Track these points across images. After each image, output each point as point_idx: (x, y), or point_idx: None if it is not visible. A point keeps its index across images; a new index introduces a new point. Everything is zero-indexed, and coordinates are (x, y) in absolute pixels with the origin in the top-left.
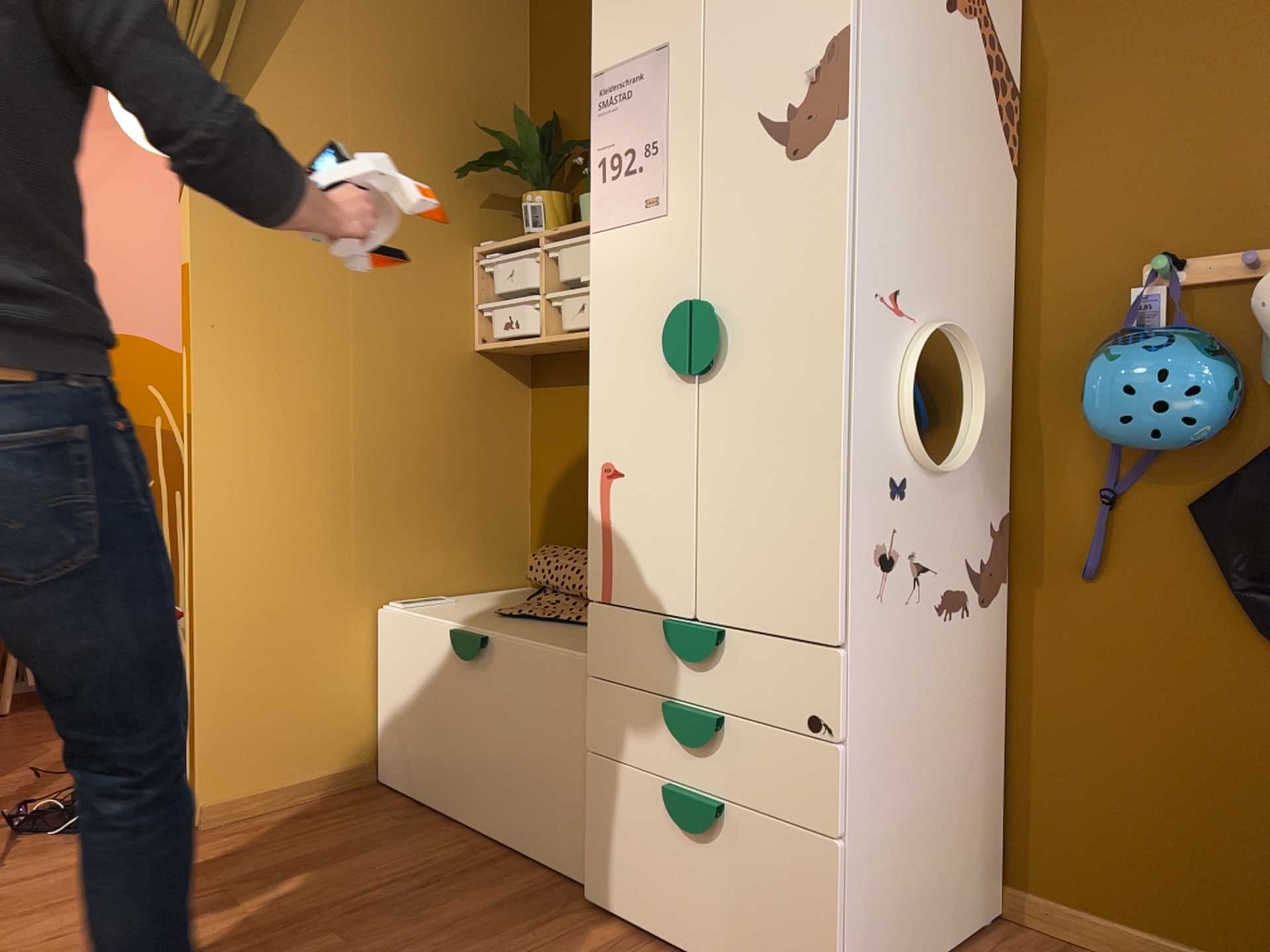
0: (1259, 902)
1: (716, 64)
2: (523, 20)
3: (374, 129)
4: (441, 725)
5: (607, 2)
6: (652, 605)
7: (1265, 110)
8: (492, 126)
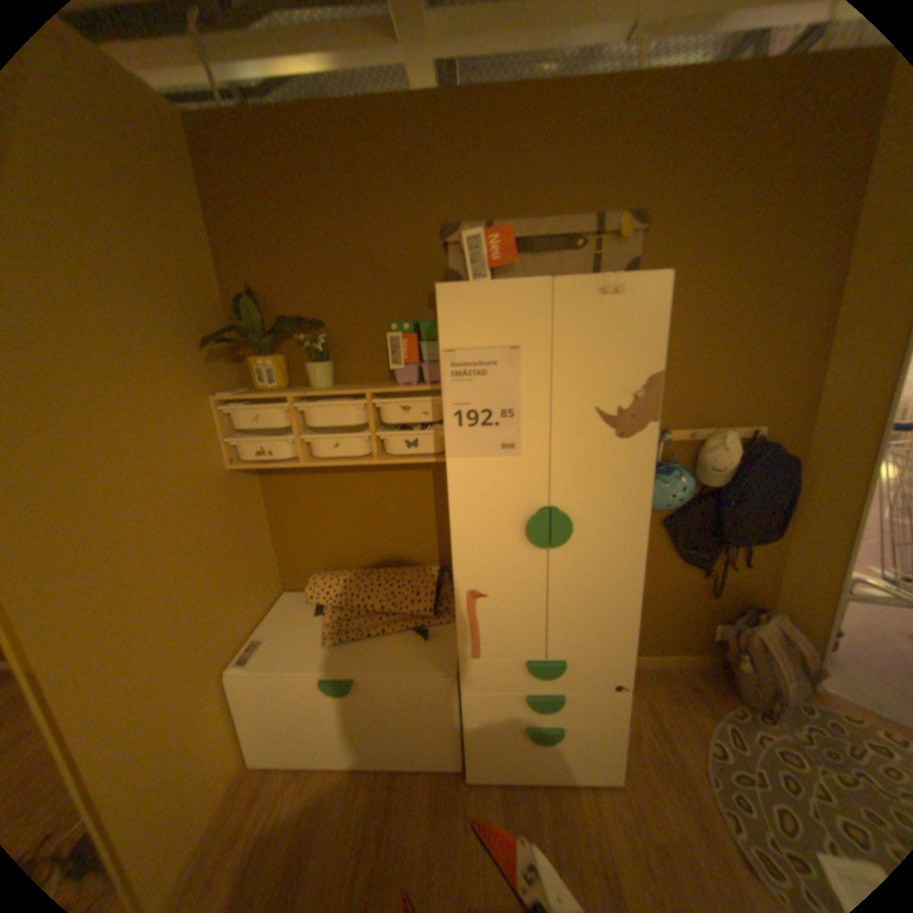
0: (672, 638)
1: (562, 369)
2: (194, 197)
3: (113, 318)
4: (313, 729)
5: (454, 295)
6: (513, 656)
7: (701, 373)
8: (196, 294)
